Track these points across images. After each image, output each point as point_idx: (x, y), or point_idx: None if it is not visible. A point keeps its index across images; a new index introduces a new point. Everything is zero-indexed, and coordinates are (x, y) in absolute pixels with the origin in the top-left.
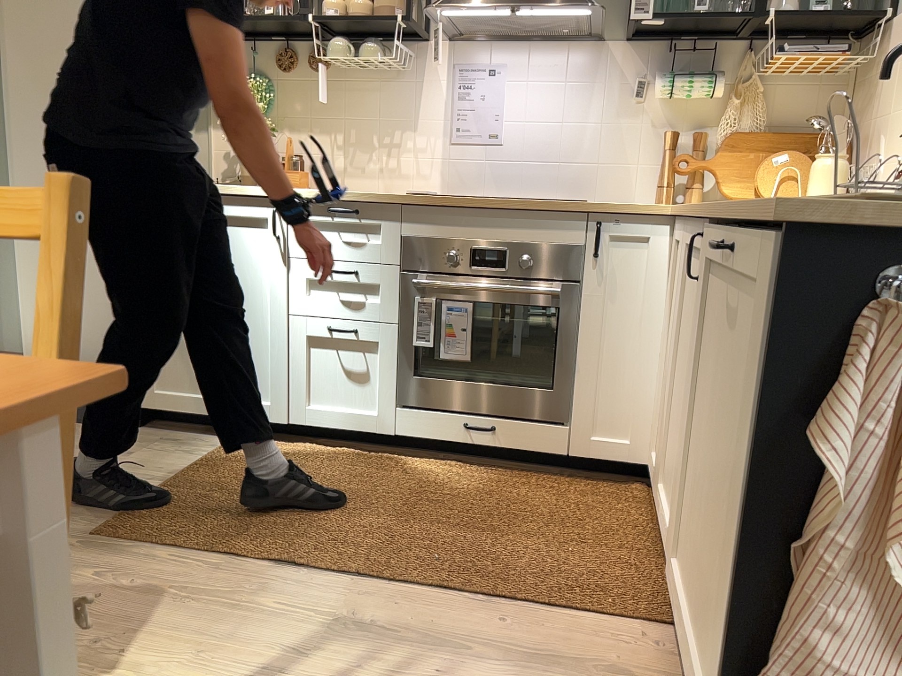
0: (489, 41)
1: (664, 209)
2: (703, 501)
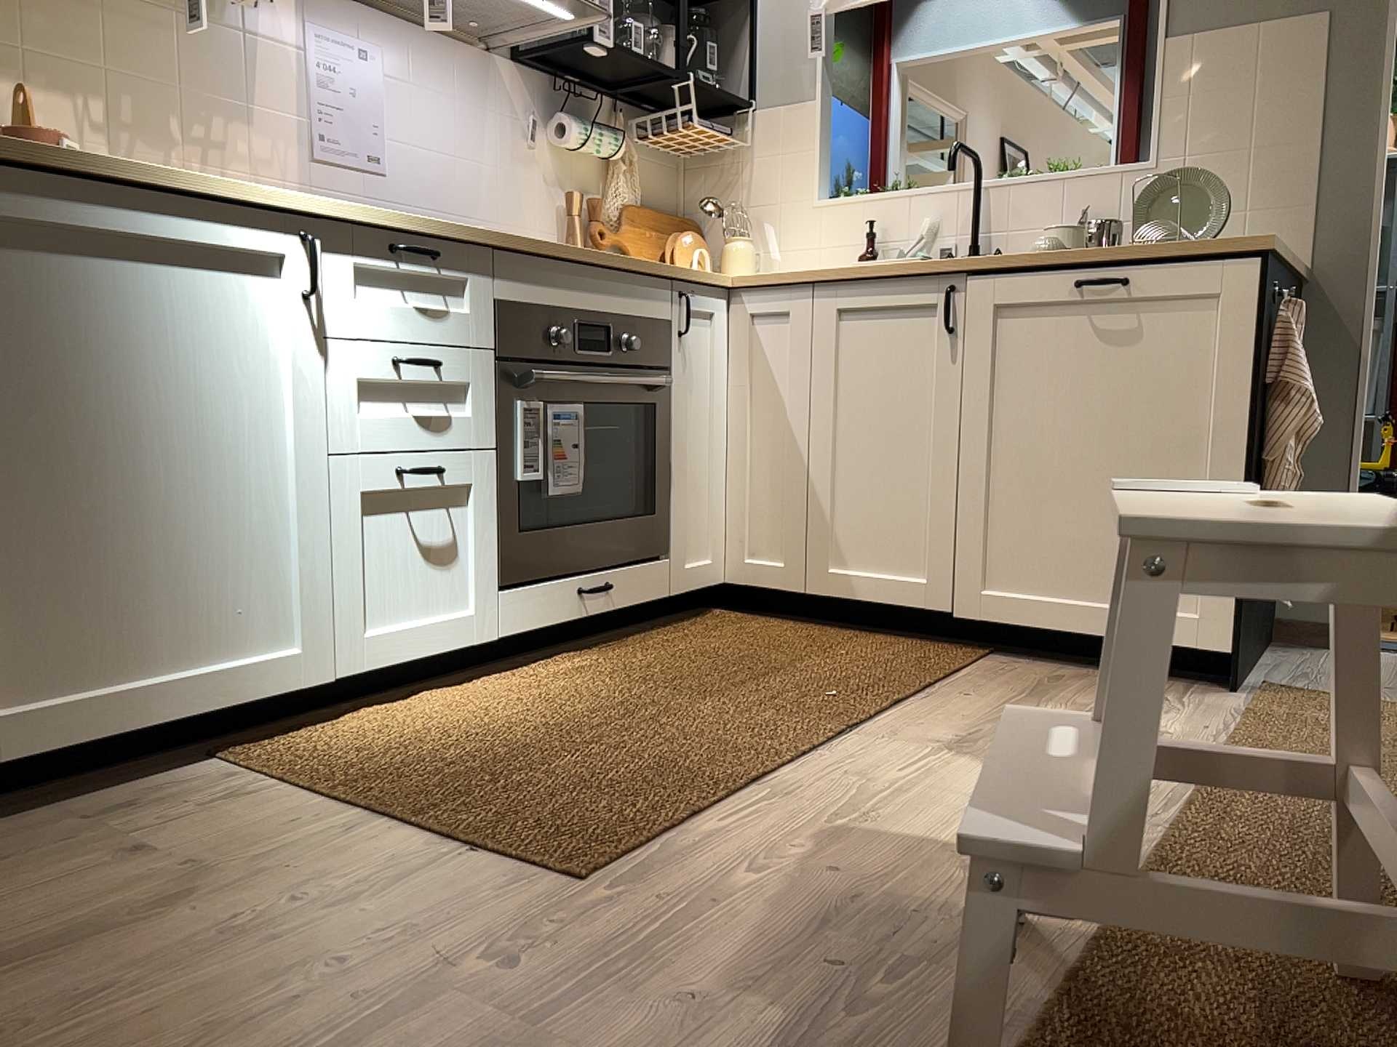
0: (360, 2)
1: (729, 275)
2: (1077, 496)
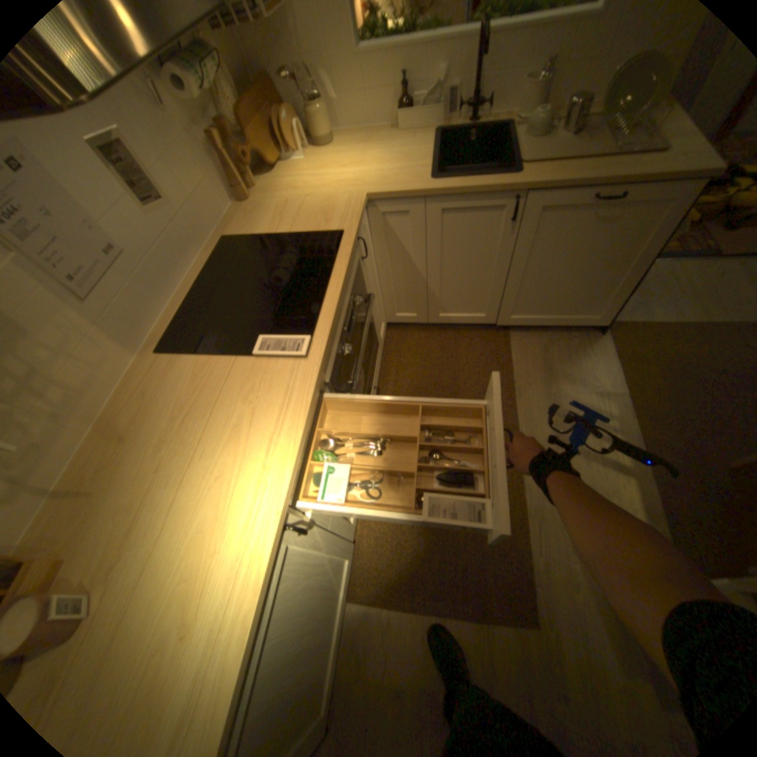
0: None
1: (366, 195)
2: (563, 283)
